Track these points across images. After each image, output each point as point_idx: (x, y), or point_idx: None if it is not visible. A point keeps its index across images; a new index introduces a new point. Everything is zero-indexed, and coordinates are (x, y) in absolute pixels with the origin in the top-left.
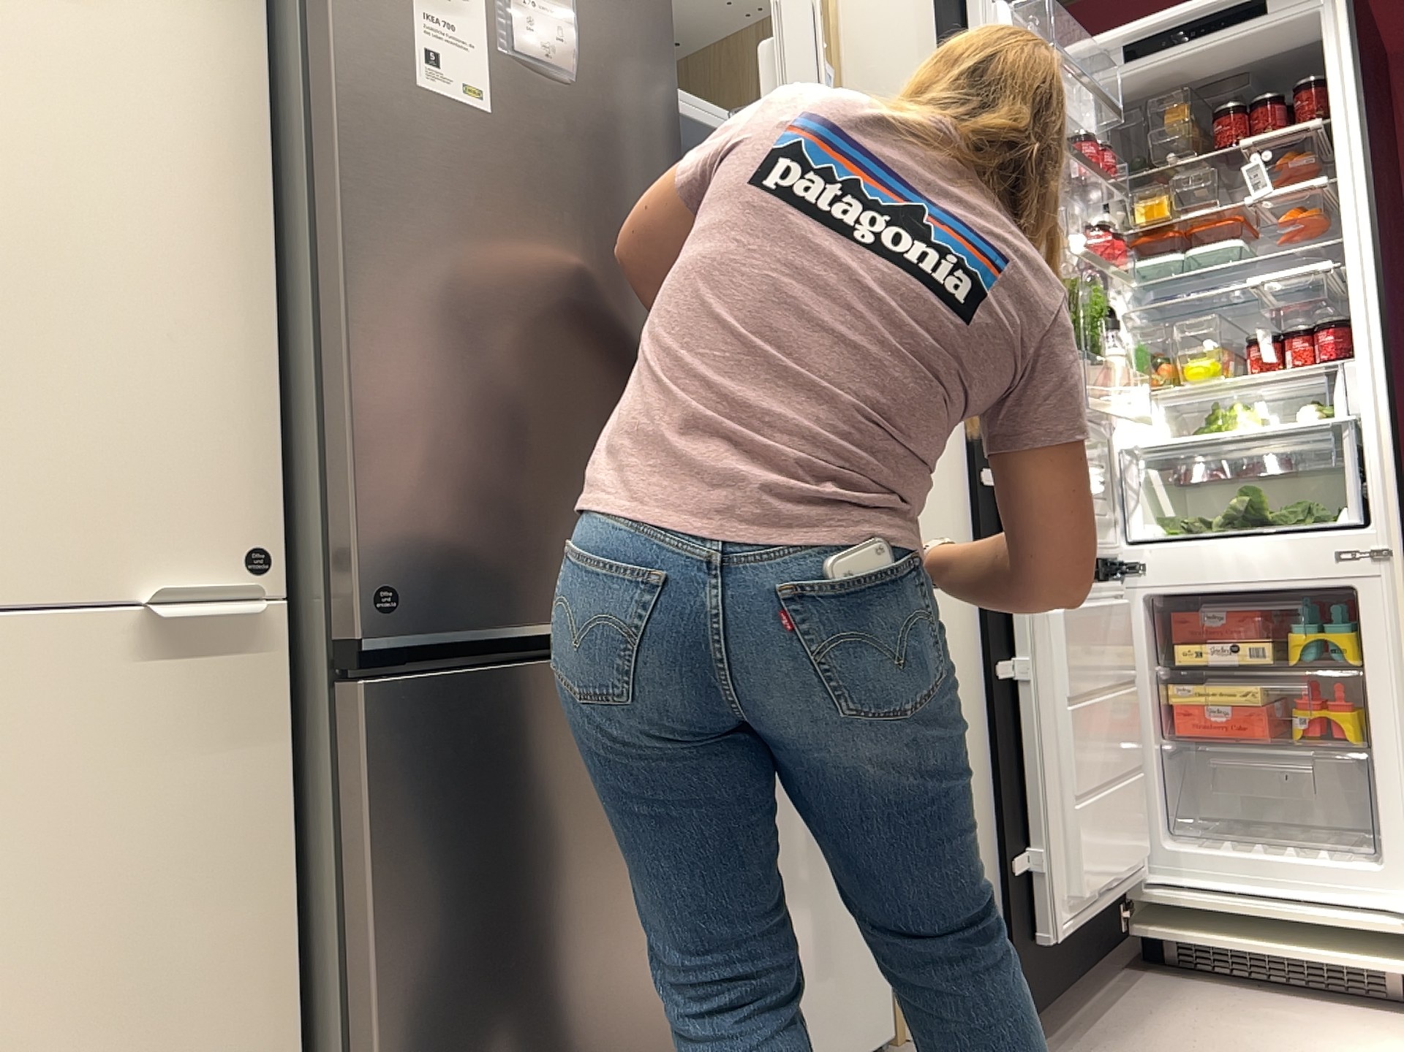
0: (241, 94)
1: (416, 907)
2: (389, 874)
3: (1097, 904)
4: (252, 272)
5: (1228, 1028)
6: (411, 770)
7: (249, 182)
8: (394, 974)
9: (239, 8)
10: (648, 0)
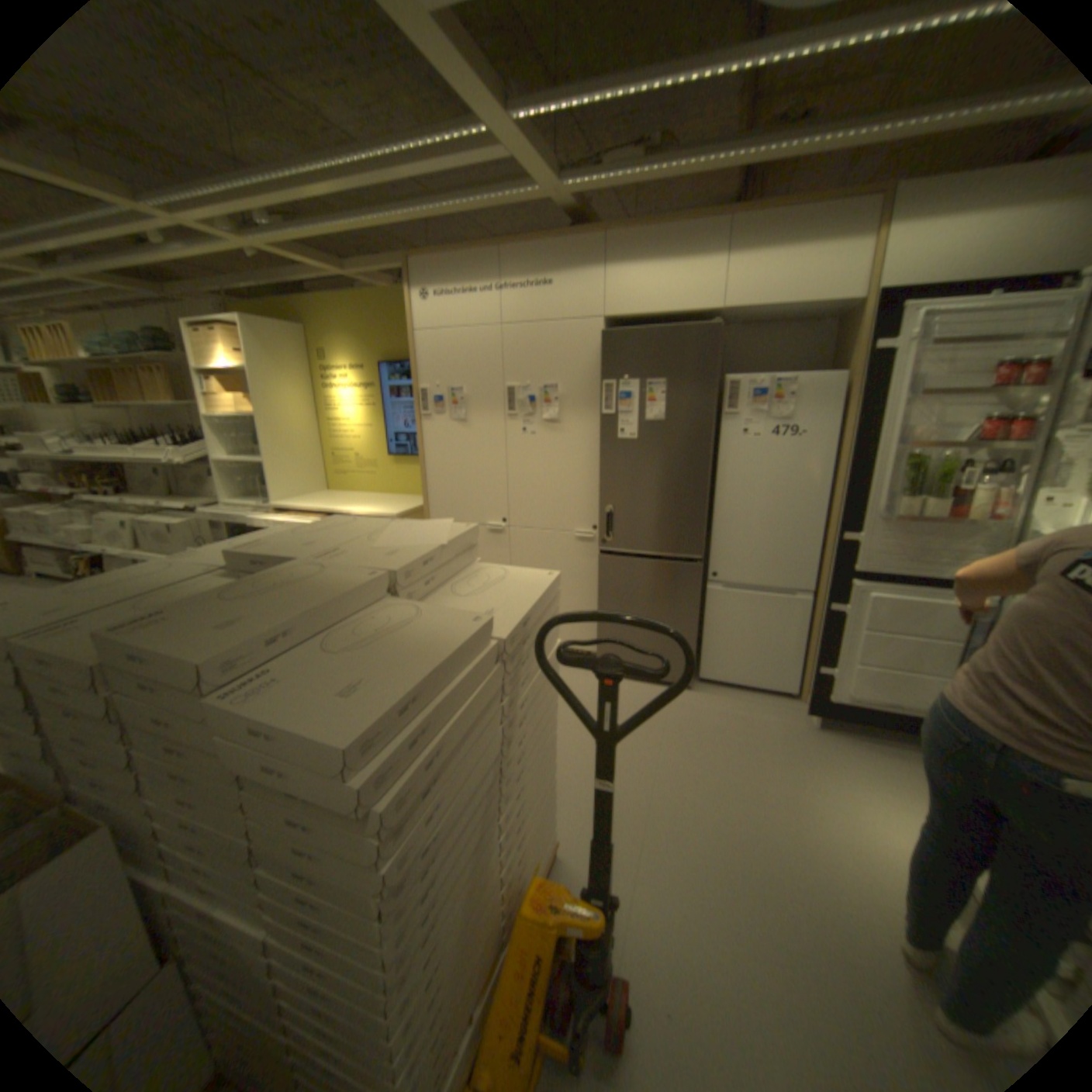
0: (596, 441)
1: (607, 594)
2: (602, 587)
3: (879, 707)
4: (596, 475)
5: (912, 781)
6: (607, 572)
7: (597, 458)
8: (602, 602)
9: (596, 423)
10: (704, 382)
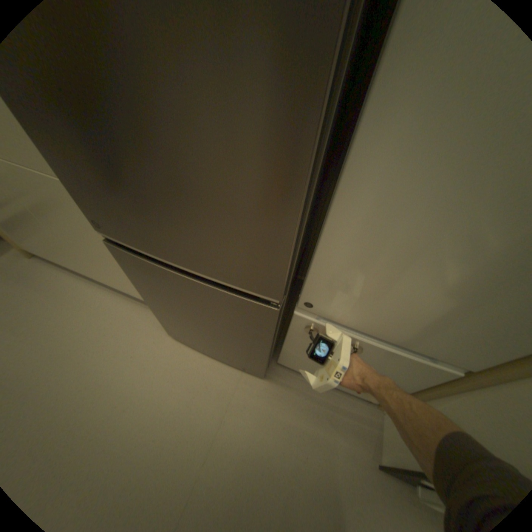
0: None
1: (144, 288)
2: (134, 279)
3: None
4: None
5: None
6: (130, 266)
7: None
8: (144, 293)
9: None
10: None
